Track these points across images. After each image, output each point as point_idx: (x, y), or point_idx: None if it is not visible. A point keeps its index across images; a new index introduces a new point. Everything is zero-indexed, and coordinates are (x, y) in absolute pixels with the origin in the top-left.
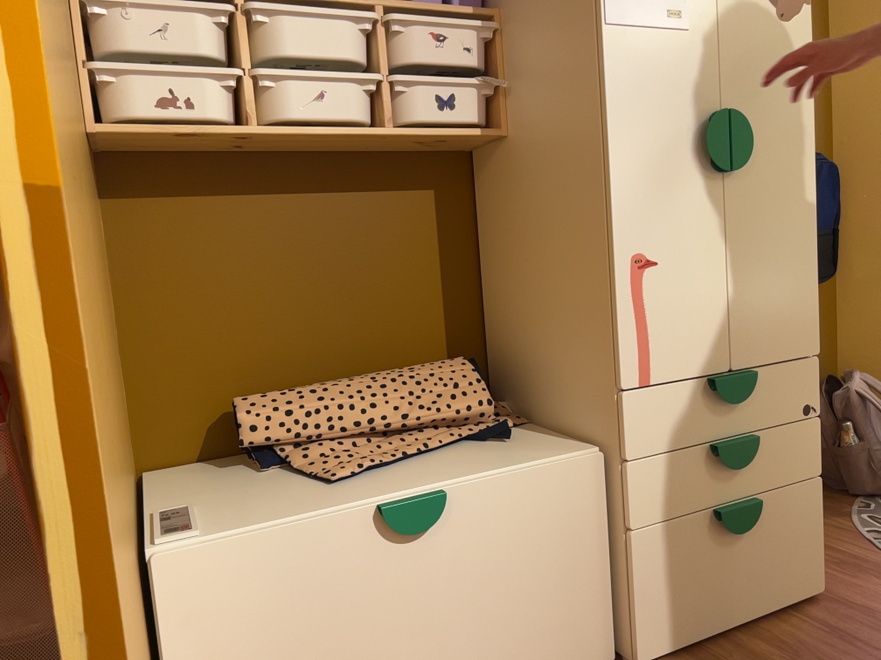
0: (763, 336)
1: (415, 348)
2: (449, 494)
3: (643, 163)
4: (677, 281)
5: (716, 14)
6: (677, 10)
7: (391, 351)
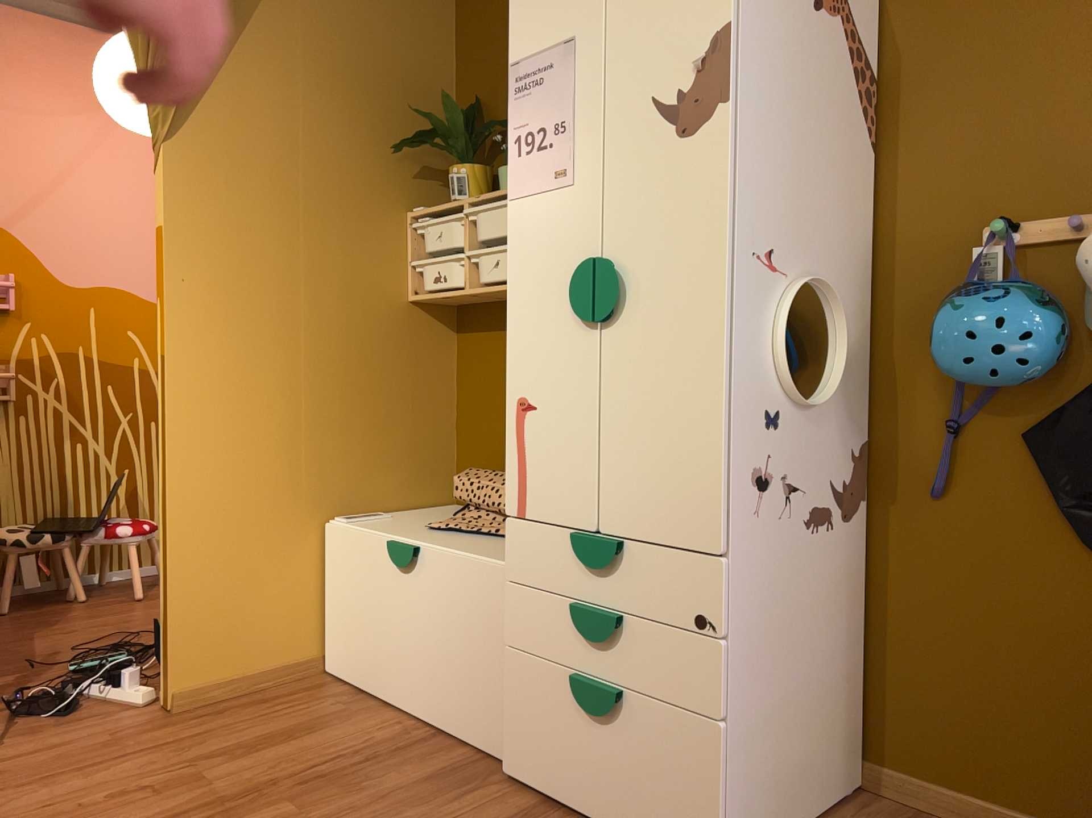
0: (638, 507)
1: None
2: (421, 550)
3: (529, 315)
4: (550, 426)
5: (601, 158)
6: (562, 168)
7: None
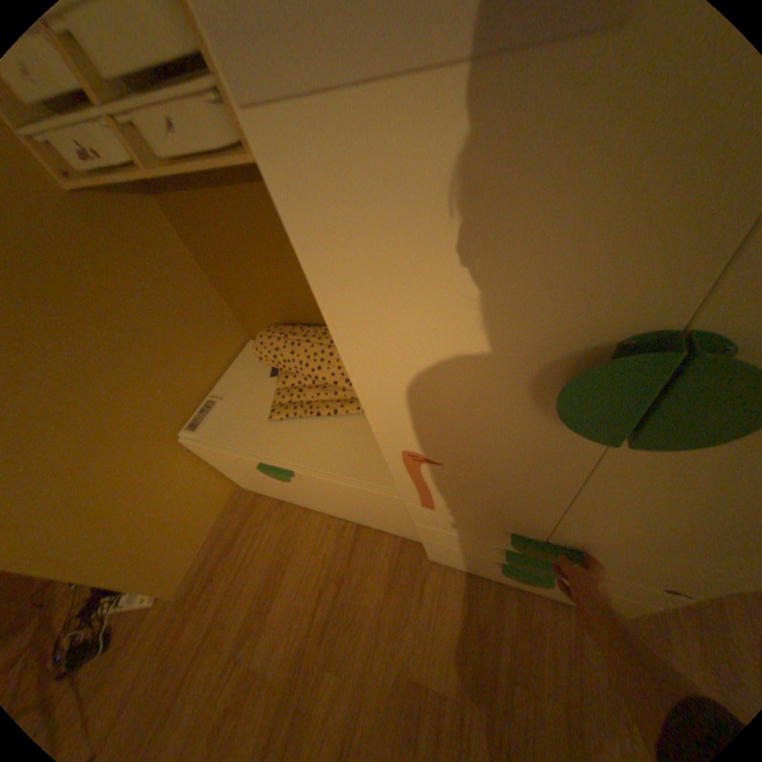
0: (619, 548)
1: None
2: (296, 473)
3: (409, 380)
4: (472, 480)
5: None
6: None
7: None
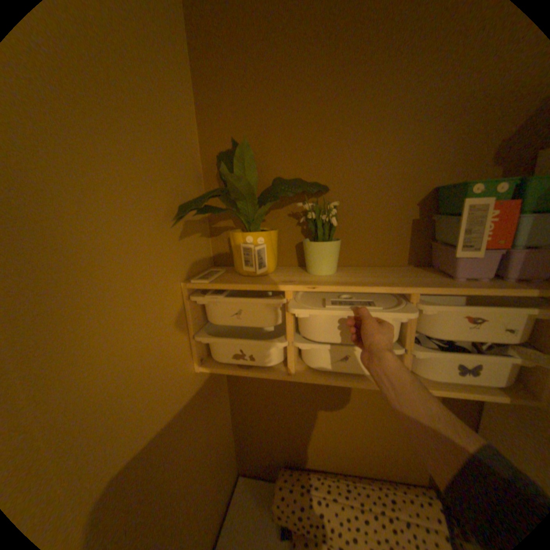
0: None
1: (402, 468)
2: None
3: None
4: None
5: None
6: None
7: (383, 465)
